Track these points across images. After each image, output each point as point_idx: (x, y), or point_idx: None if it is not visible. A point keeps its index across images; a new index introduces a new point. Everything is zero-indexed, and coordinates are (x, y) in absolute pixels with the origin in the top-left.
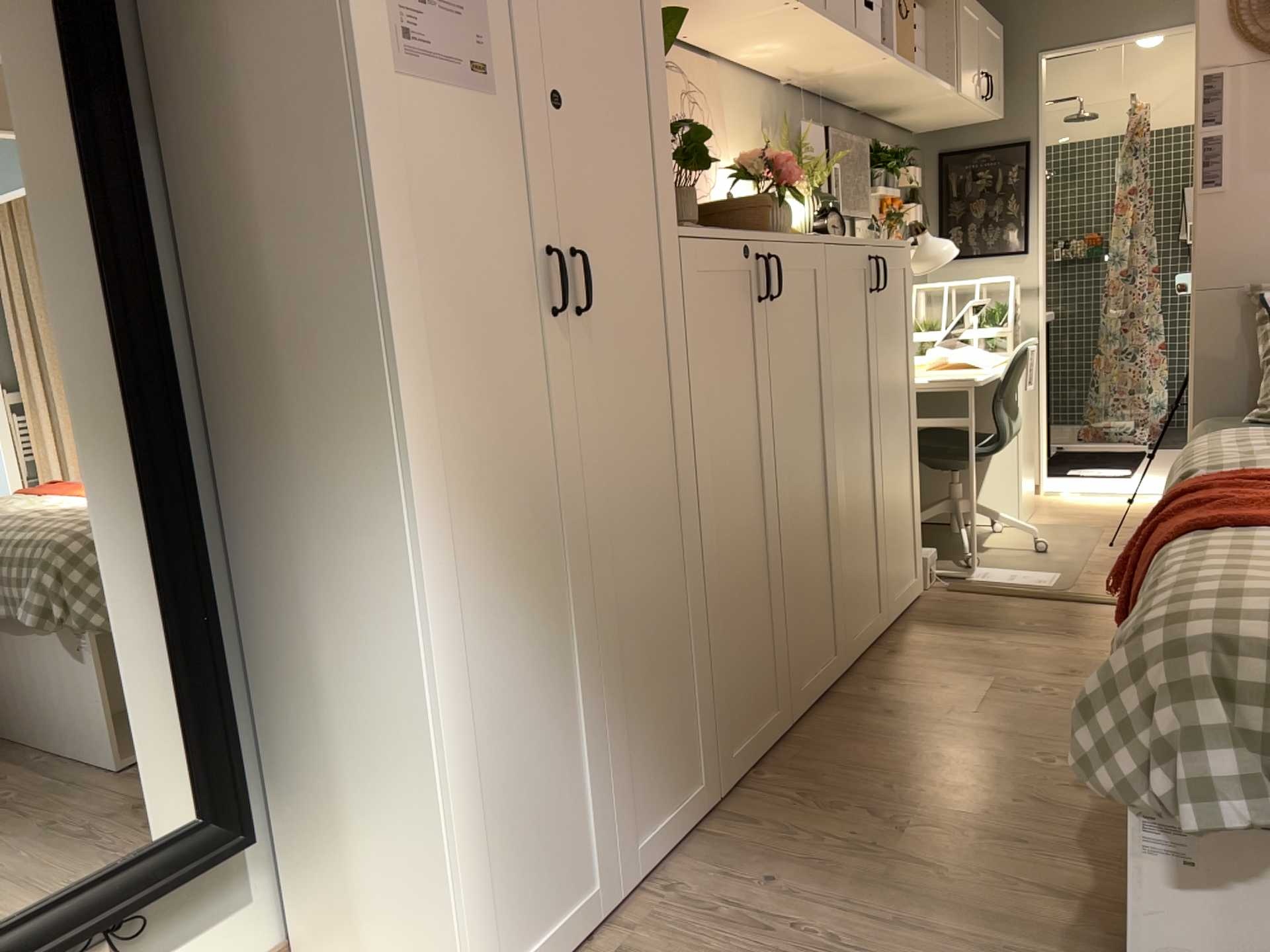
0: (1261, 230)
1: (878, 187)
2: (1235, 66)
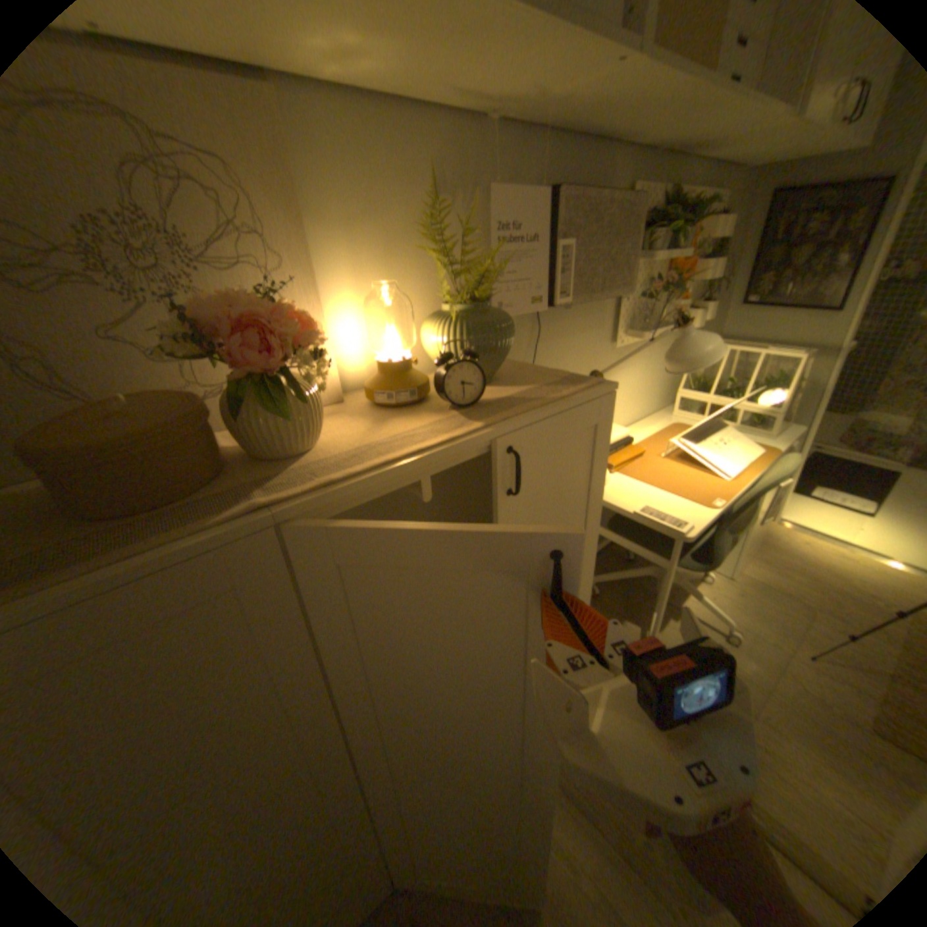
0: None
1: (669, 244)
2: None
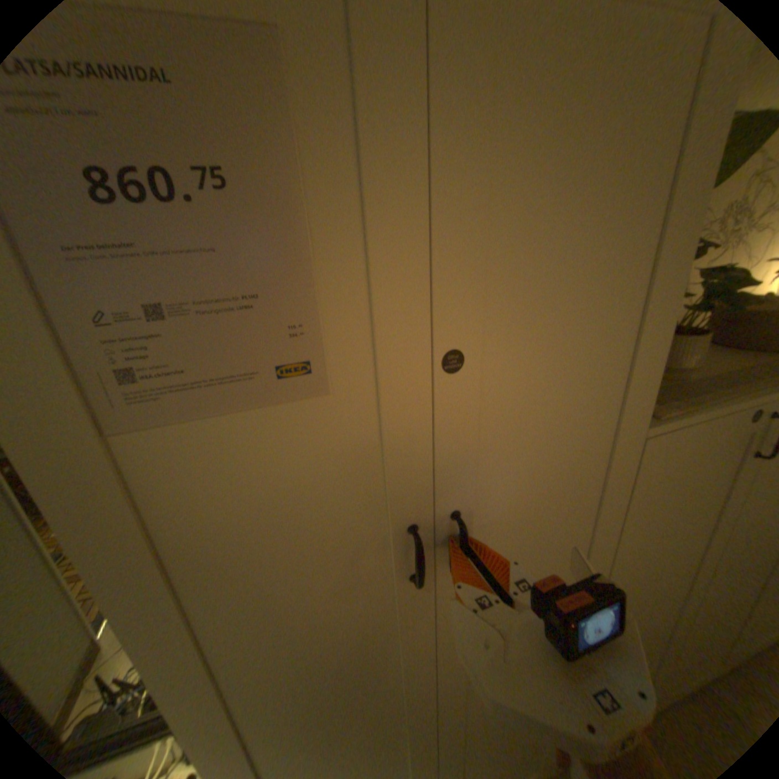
0: None
1: None
2: None
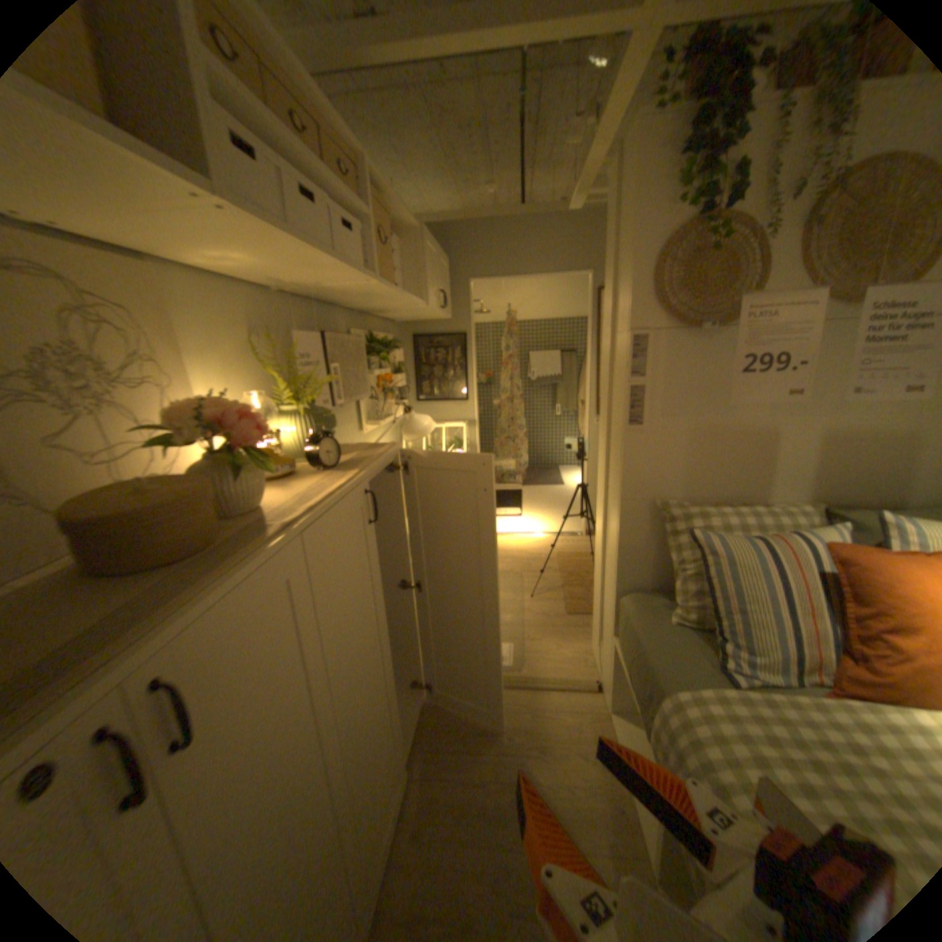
0: (666, 458)
1: (375, 365)
2: (655, 329)
